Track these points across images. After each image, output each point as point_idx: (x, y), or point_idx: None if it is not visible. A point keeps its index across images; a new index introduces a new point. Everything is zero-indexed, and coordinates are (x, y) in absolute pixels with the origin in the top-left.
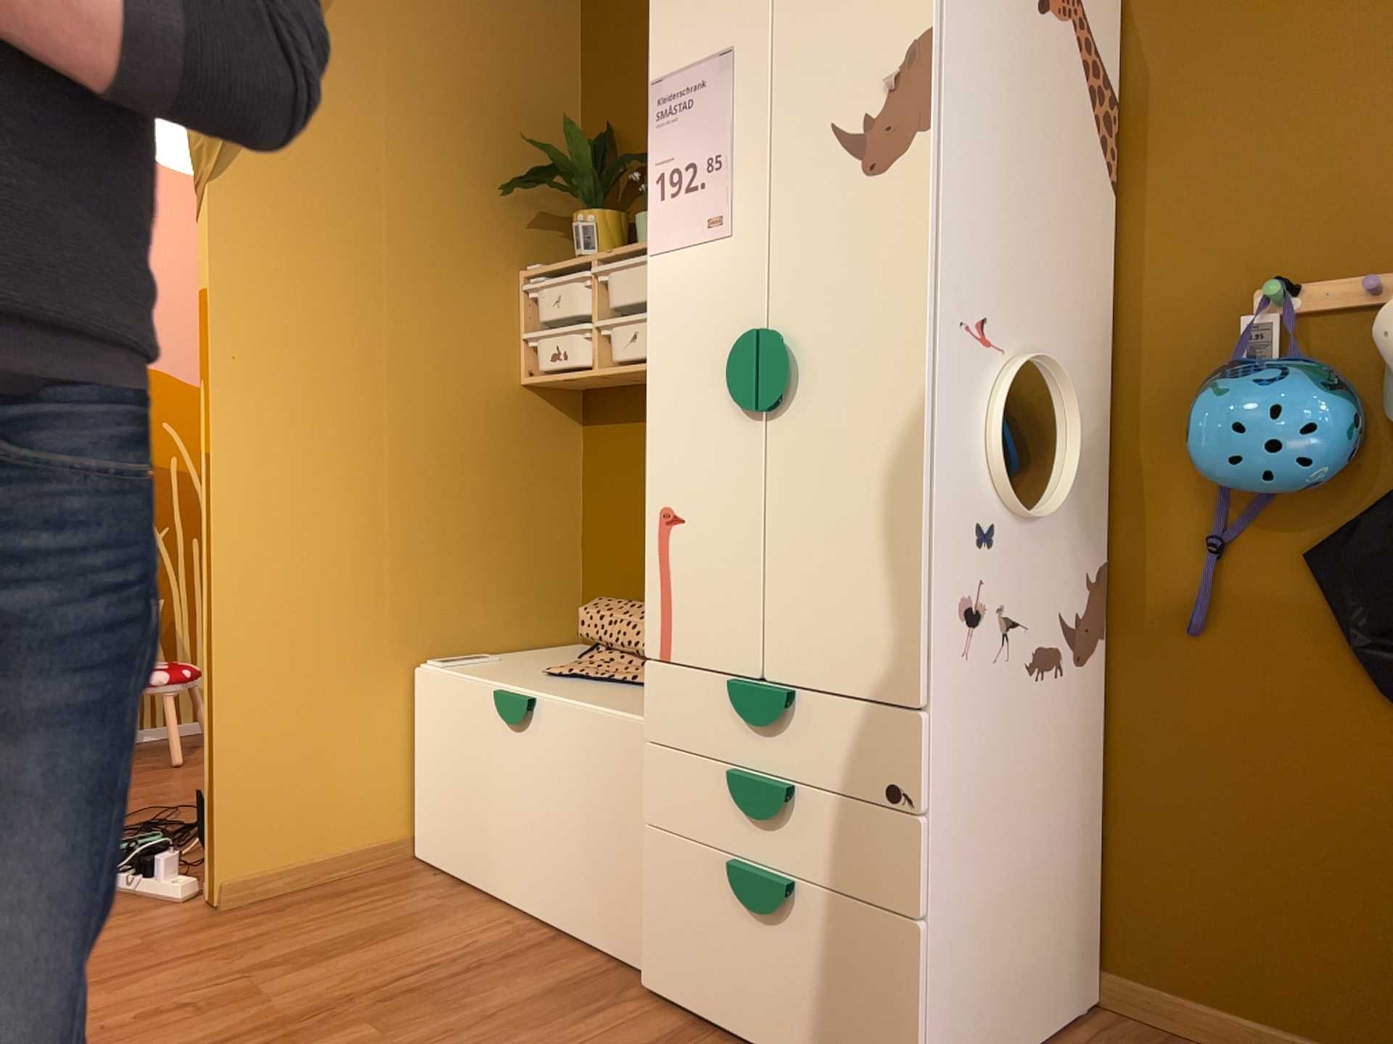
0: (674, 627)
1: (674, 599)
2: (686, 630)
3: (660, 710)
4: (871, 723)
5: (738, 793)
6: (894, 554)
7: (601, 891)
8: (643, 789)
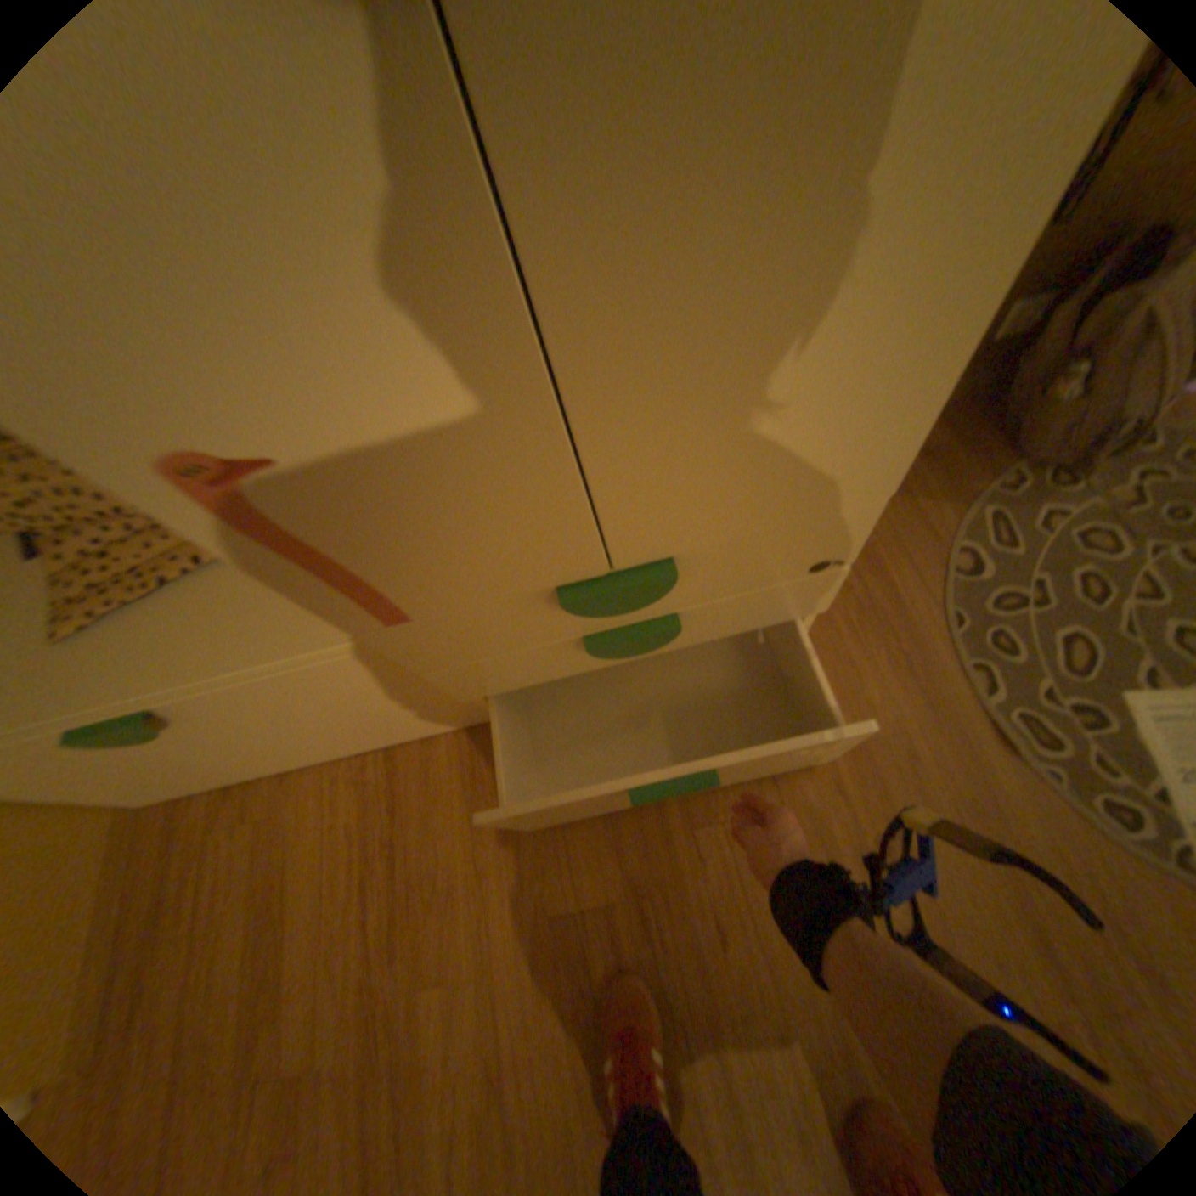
0: (389, 591)
1: (360, 567)
2: (420, 584)
3: (427, 649)
4: (796, 533)
5: (608, 651)
6: (919, 324)
7: (414, 720)
8: (445, 690)
